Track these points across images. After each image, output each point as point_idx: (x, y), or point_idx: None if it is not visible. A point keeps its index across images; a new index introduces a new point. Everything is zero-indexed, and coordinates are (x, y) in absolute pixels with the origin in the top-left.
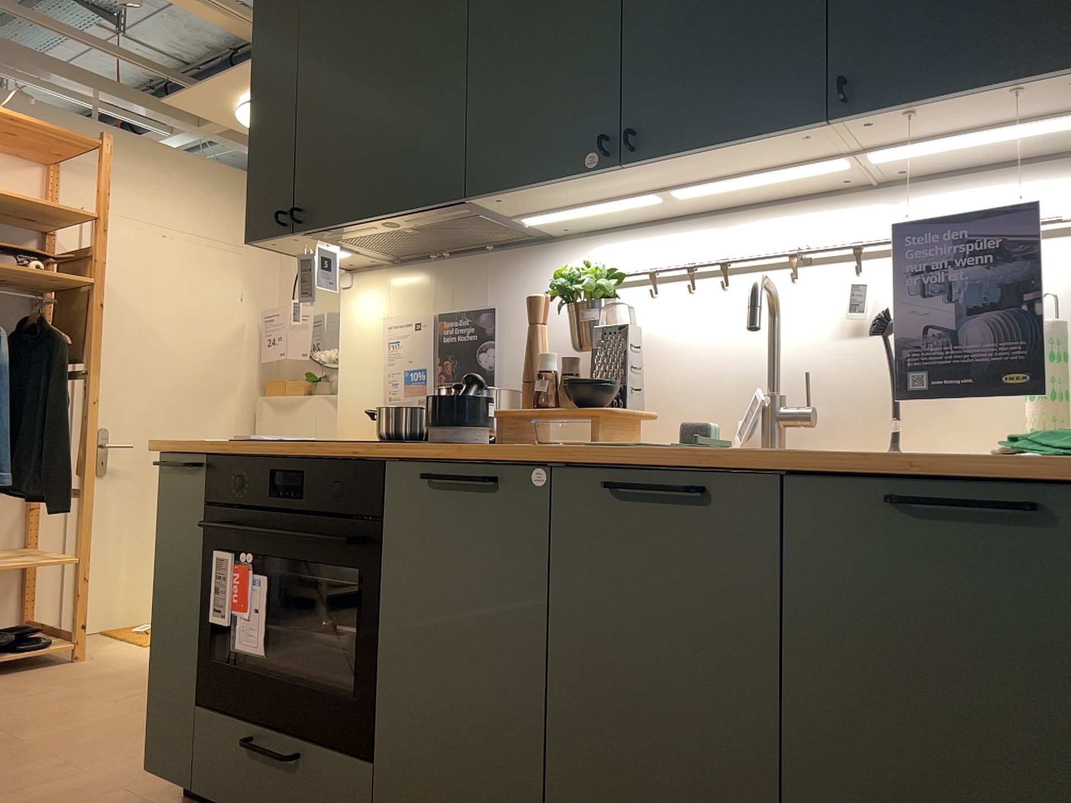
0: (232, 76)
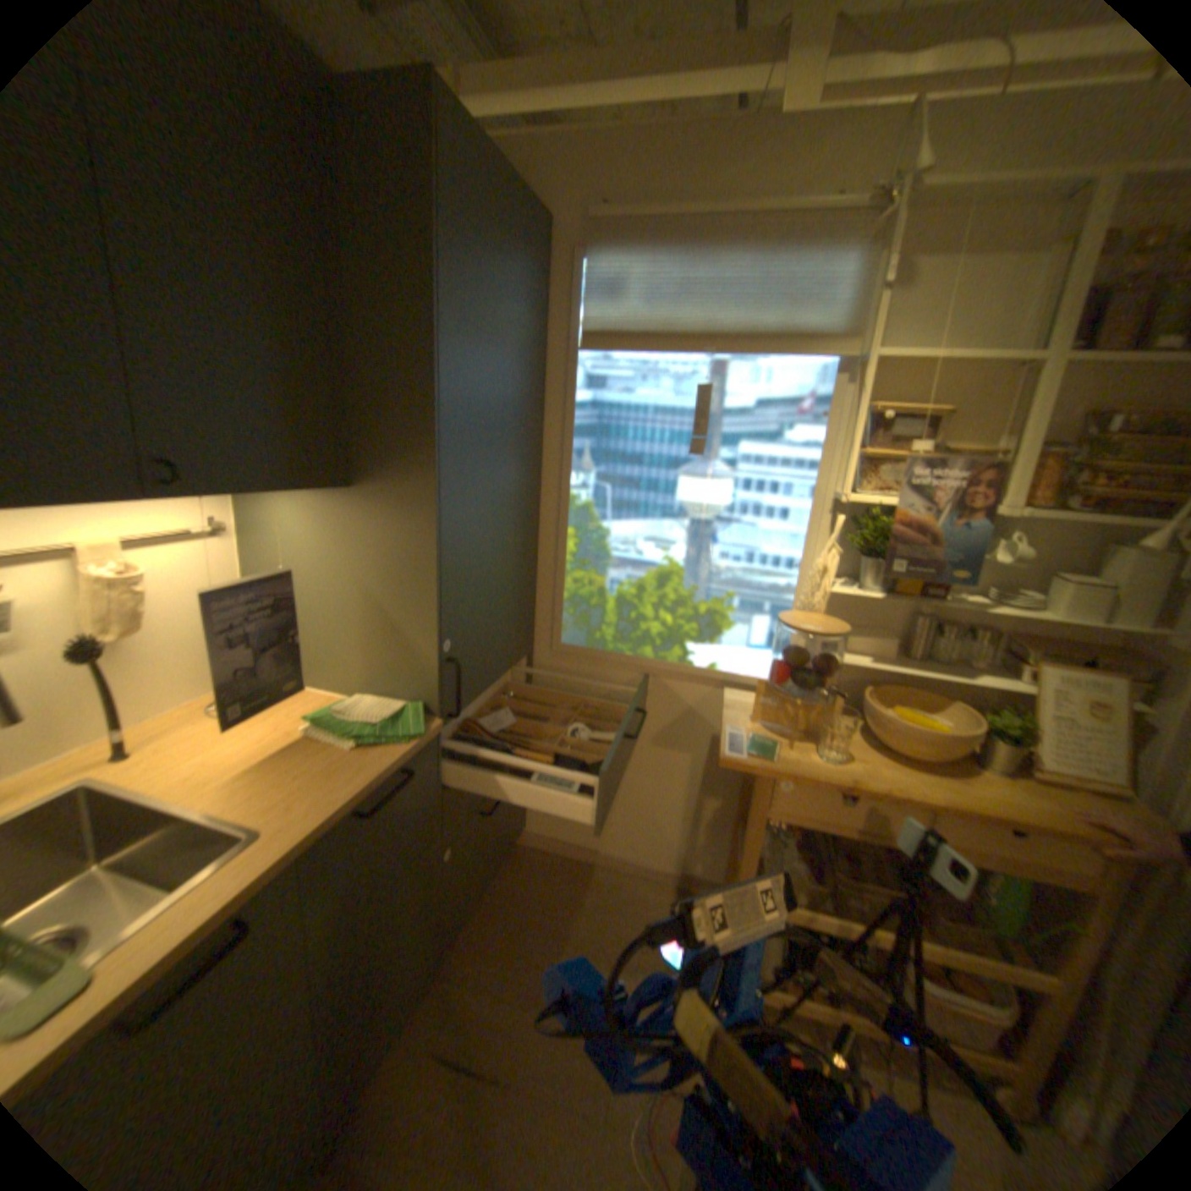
0: None
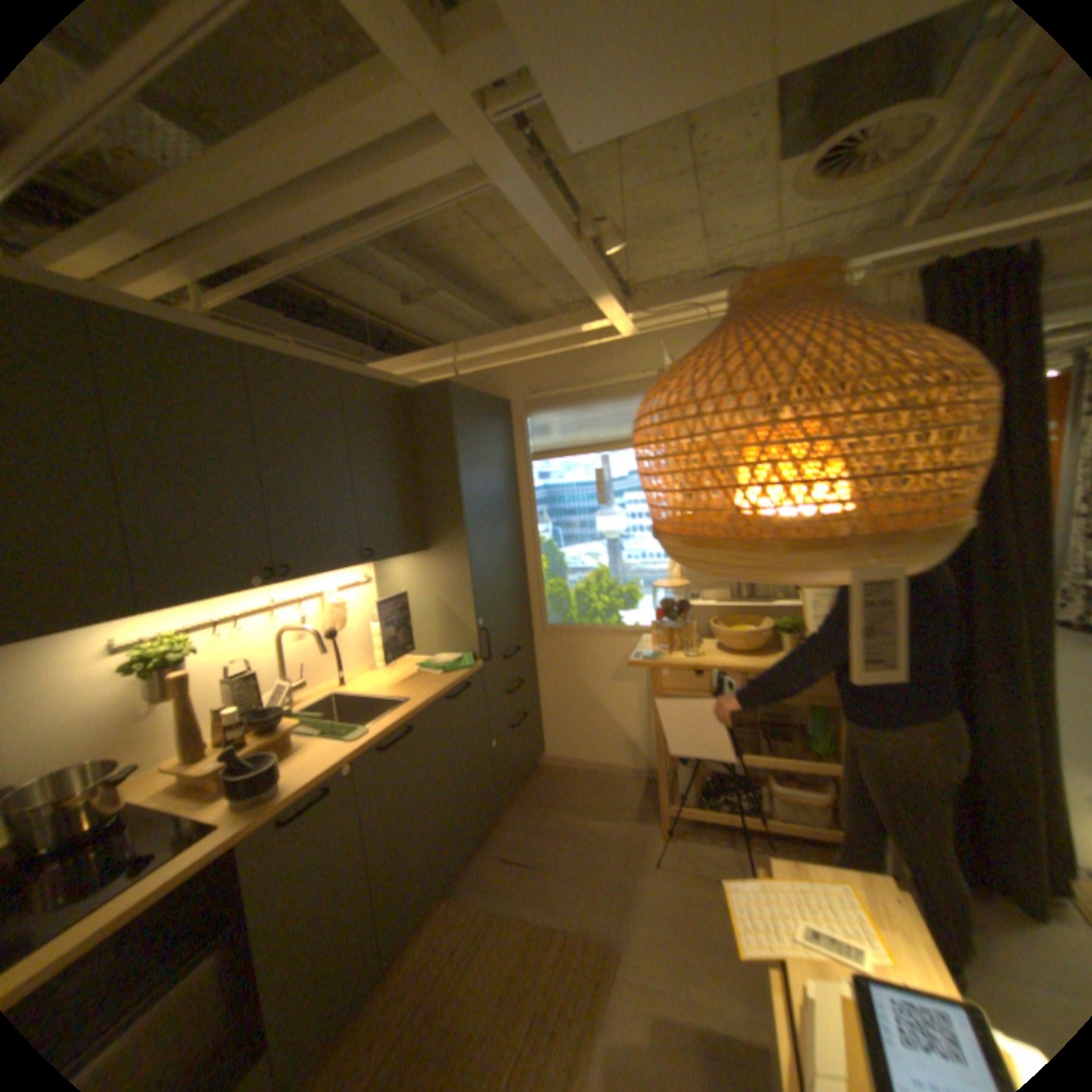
0: None
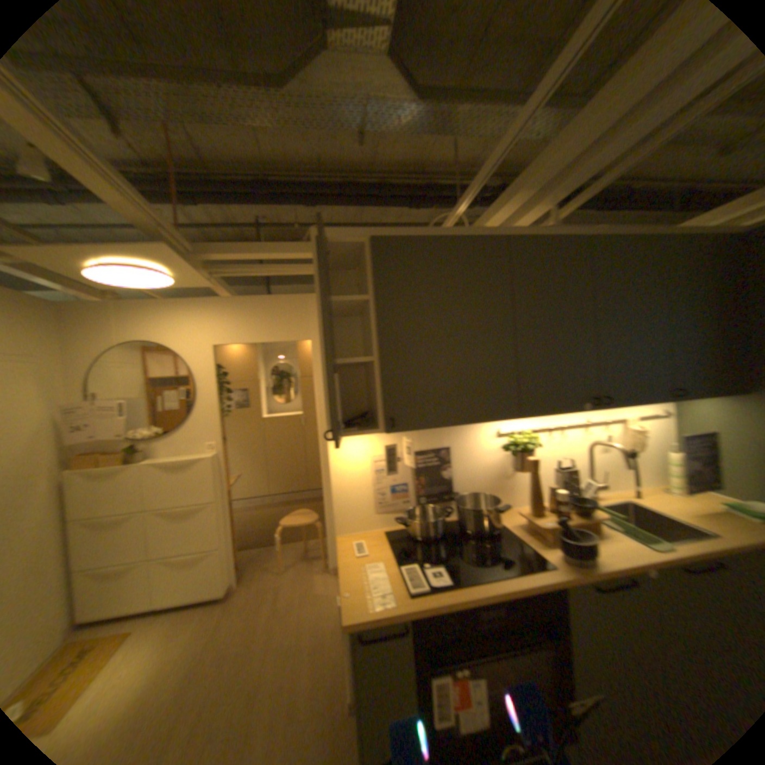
0: (114, 247)
